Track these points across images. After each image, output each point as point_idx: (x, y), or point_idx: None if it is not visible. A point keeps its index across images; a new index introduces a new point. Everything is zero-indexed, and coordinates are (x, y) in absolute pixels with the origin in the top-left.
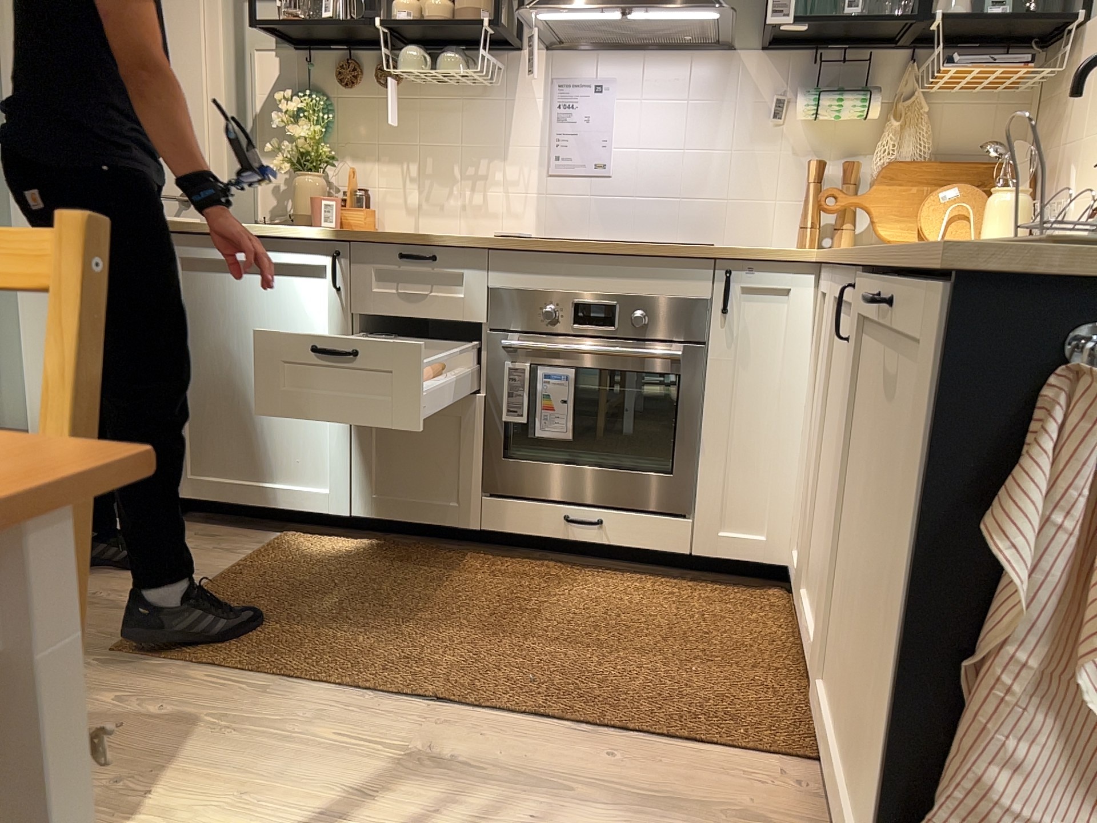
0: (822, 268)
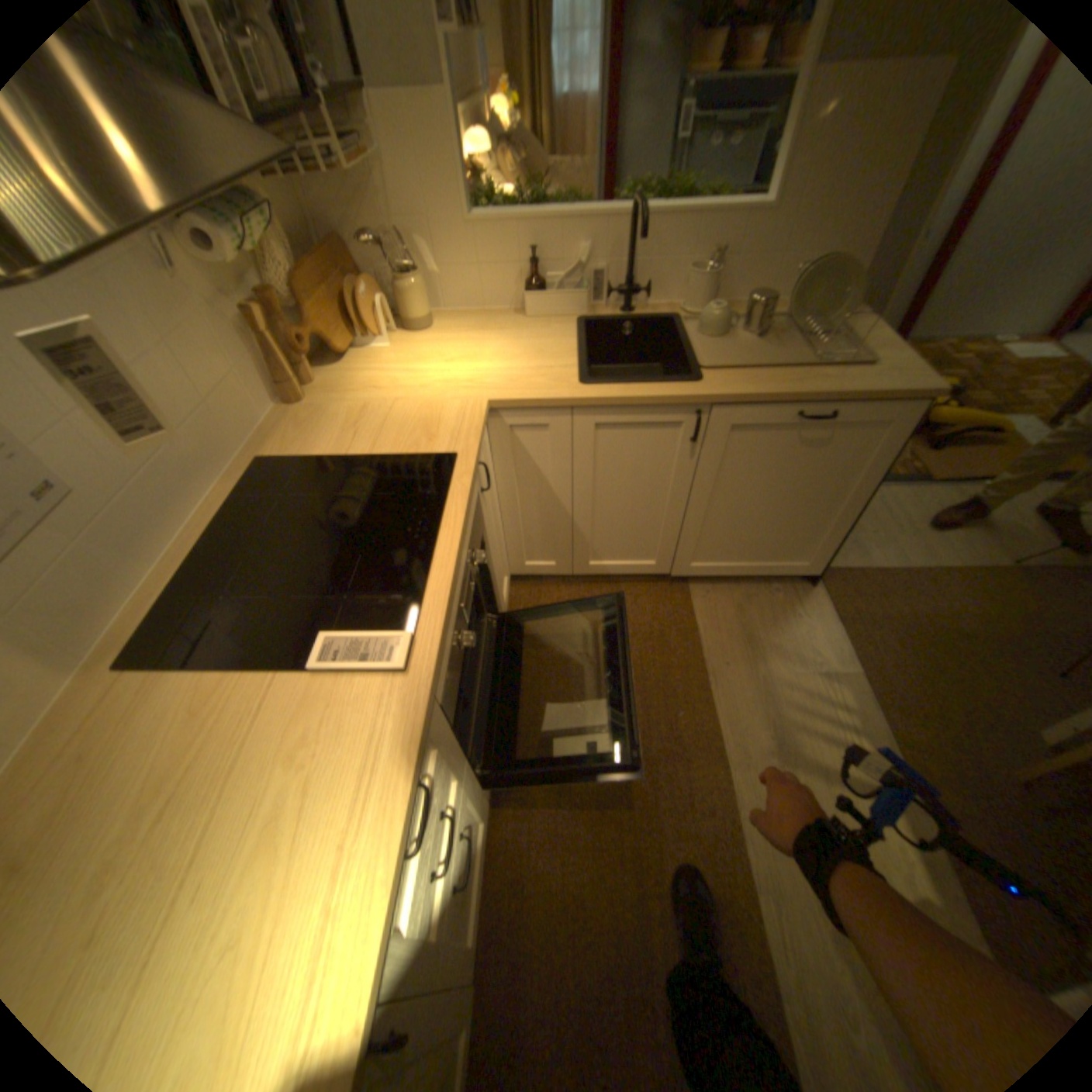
0: (498, 408)
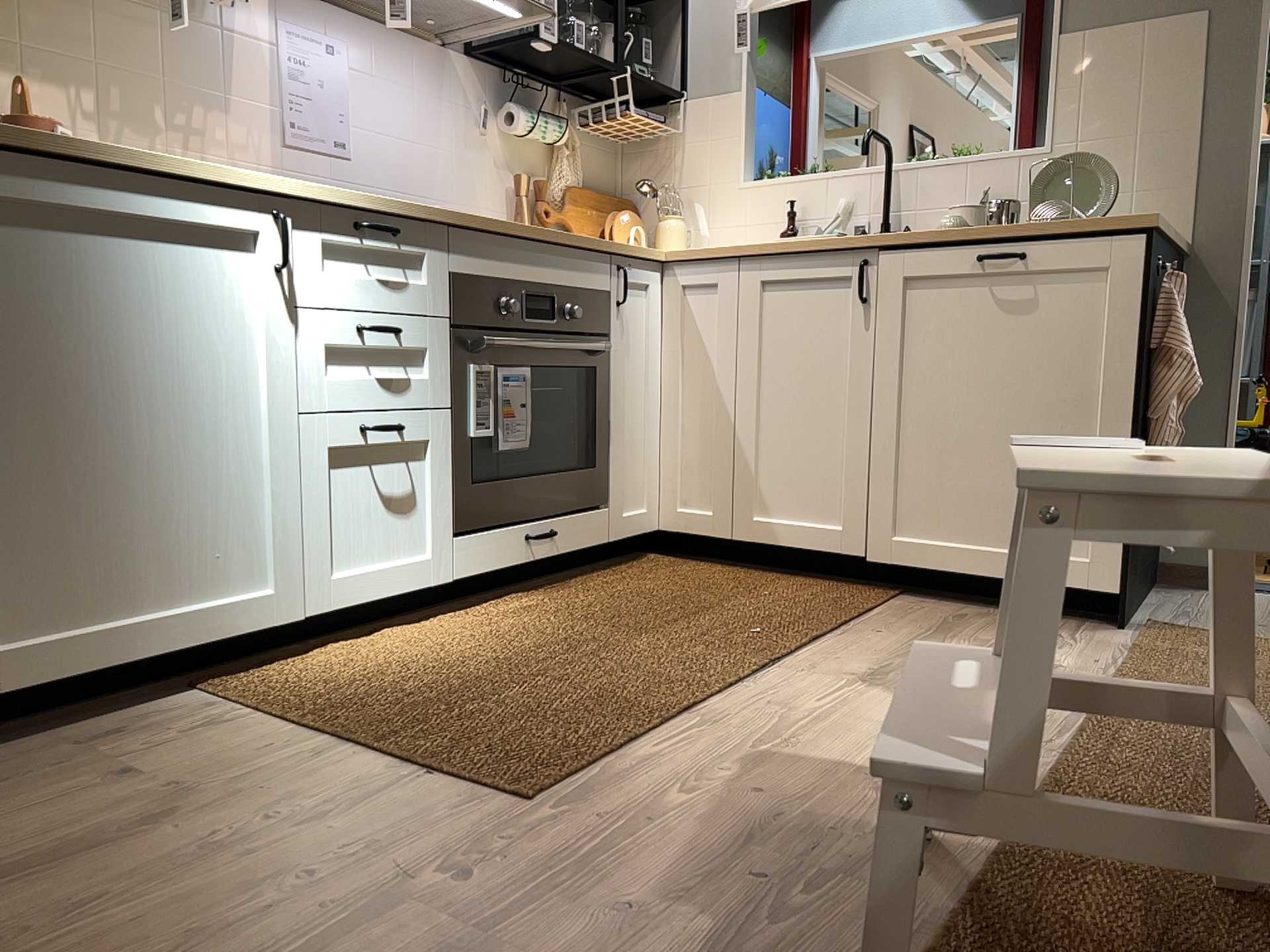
0: (675, 262)
